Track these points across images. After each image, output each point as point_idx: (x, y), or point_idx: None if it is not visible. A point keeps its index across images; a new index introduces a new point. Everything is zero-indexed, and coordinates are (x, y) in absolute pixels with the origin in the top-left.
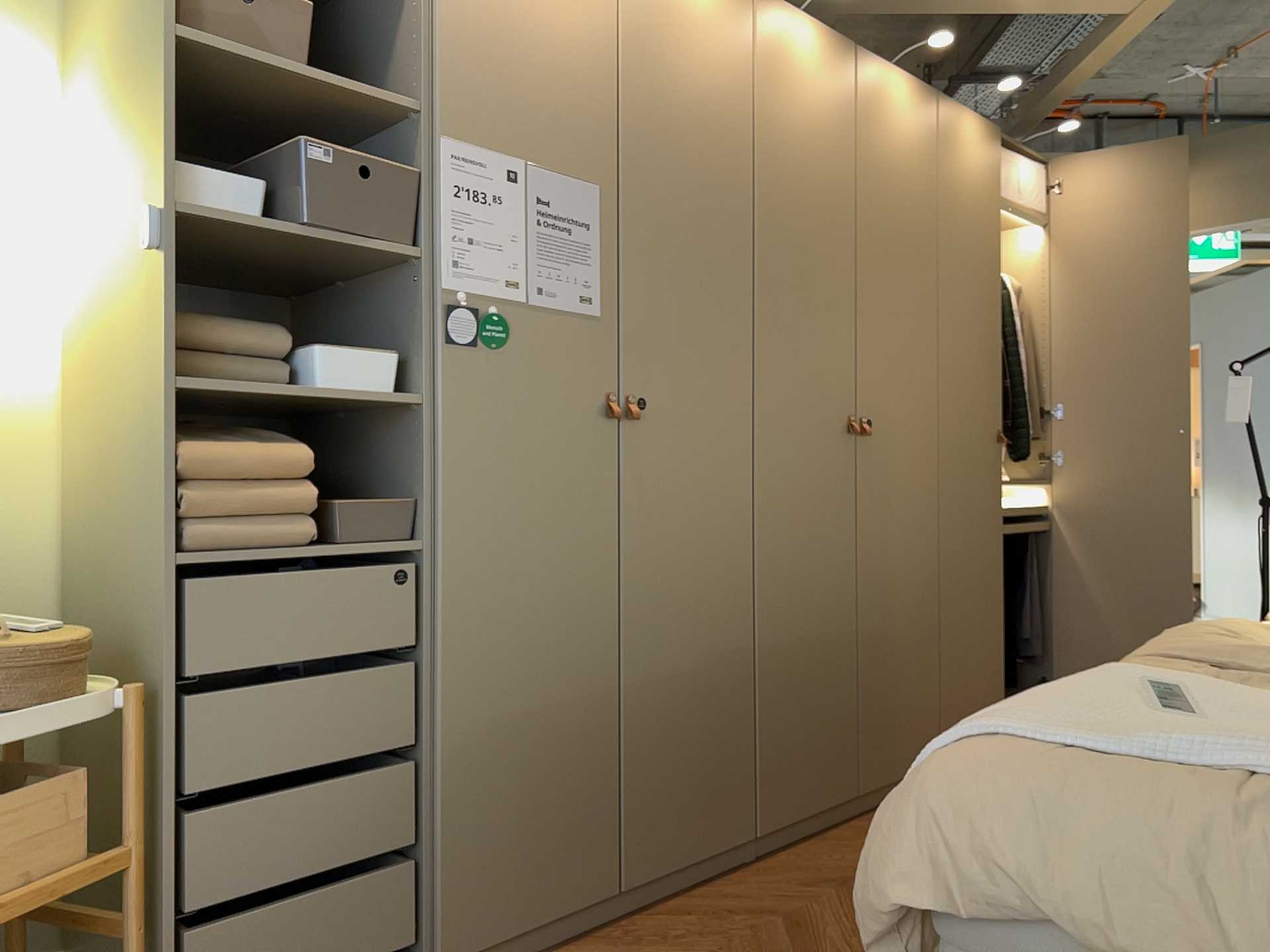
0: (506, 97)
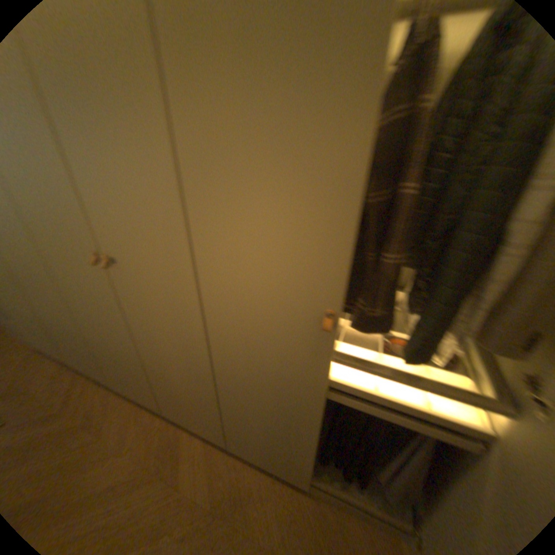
0: None
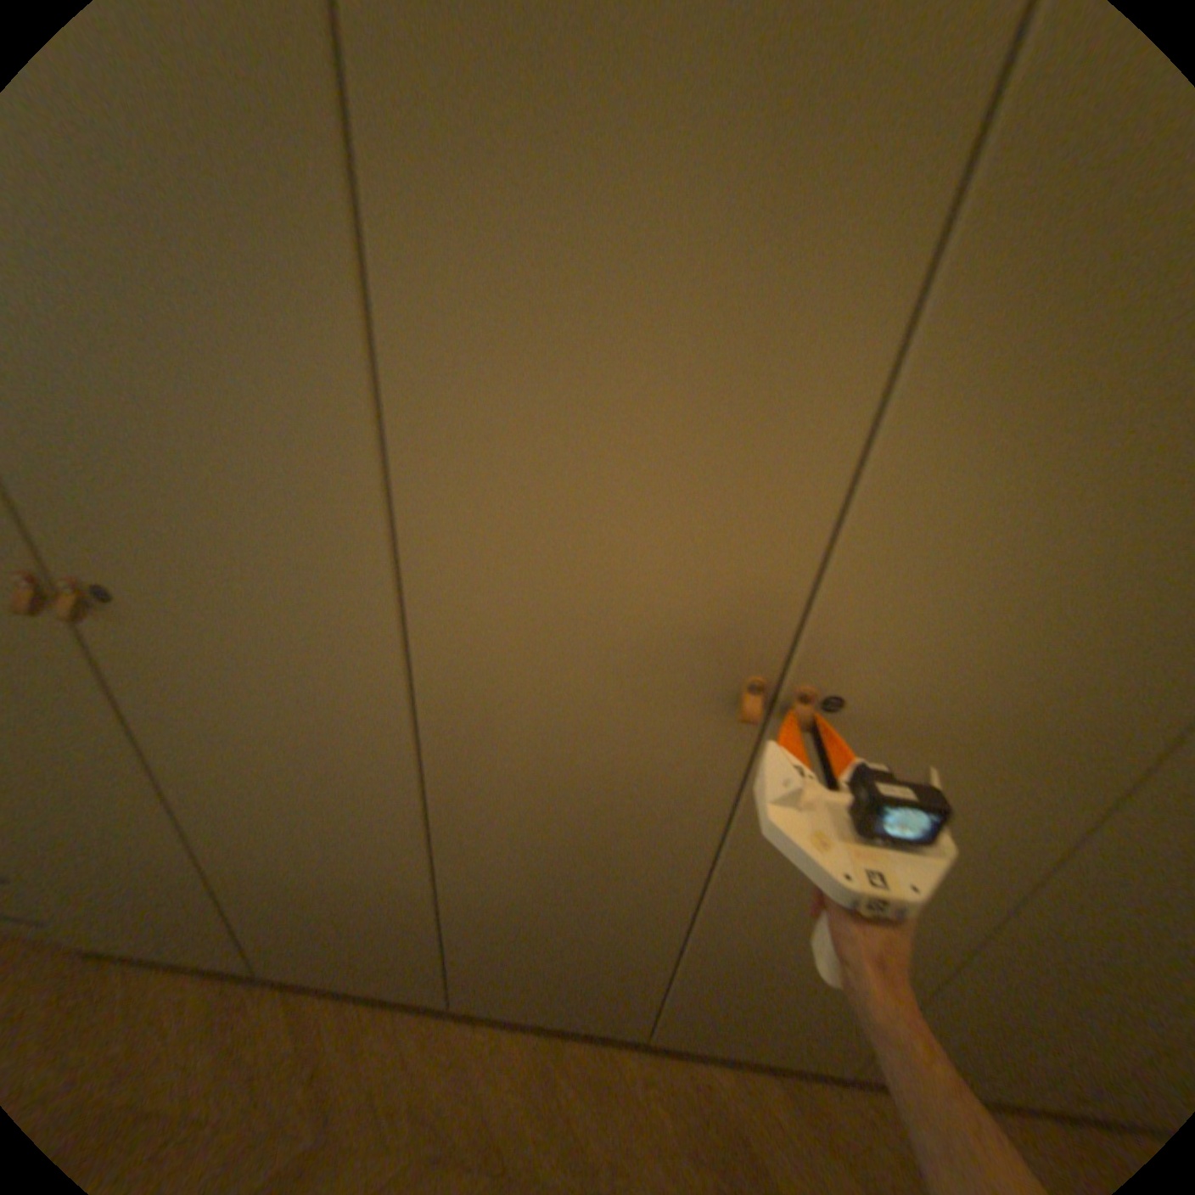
0: None
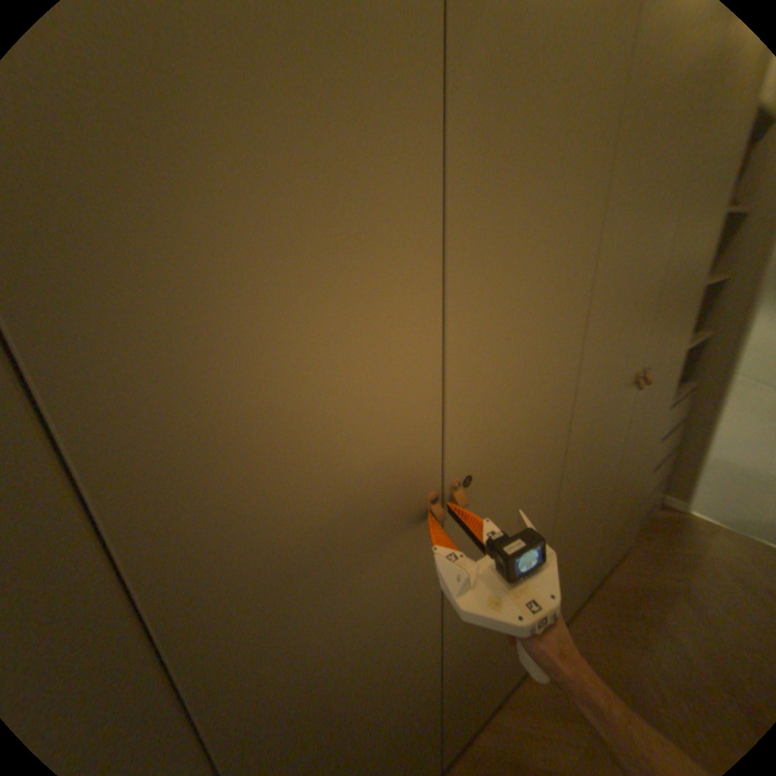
0: None
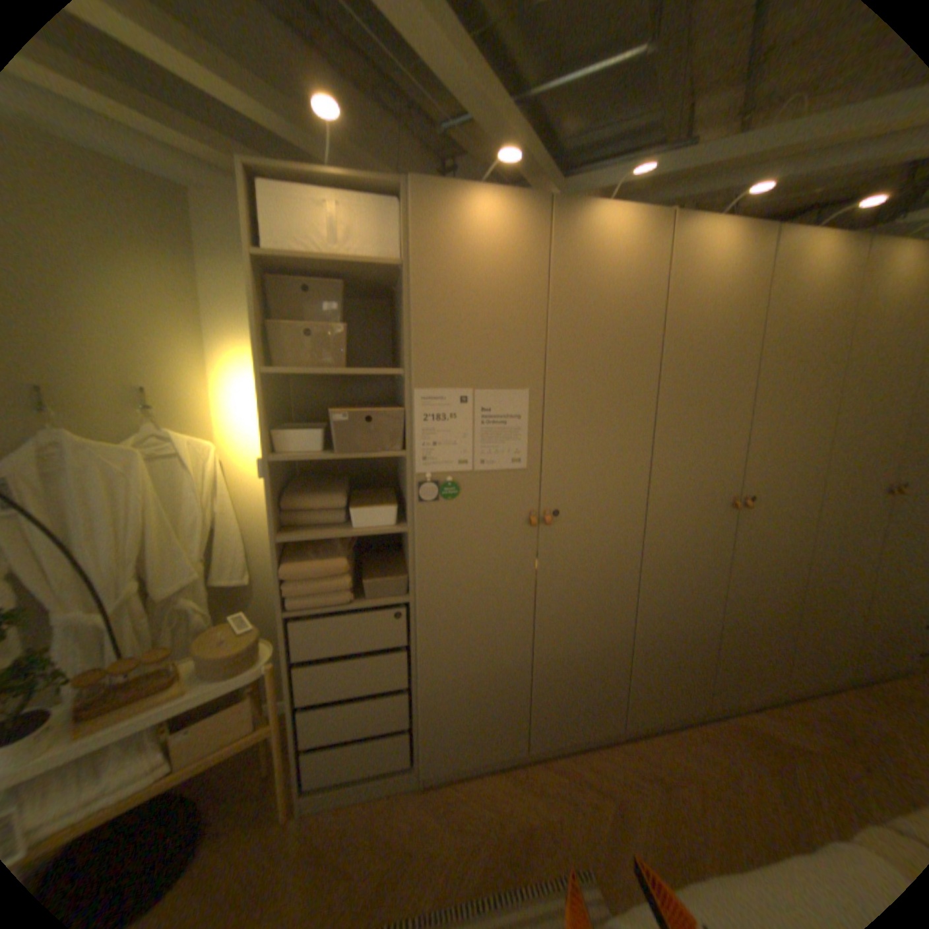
0: (458, 354)
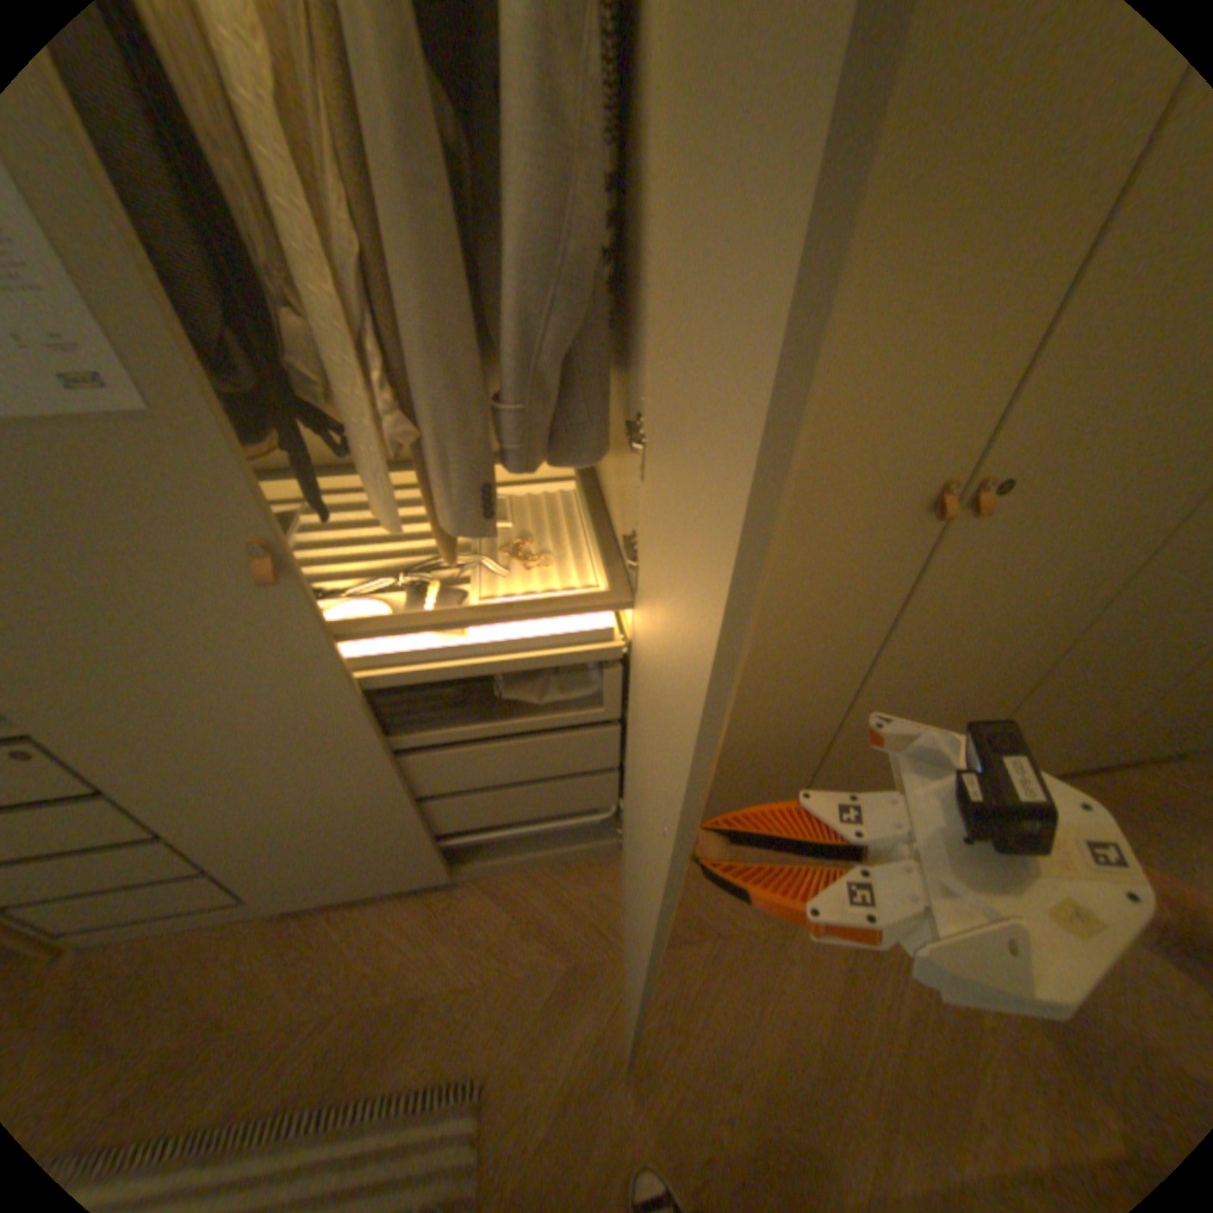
0: None
